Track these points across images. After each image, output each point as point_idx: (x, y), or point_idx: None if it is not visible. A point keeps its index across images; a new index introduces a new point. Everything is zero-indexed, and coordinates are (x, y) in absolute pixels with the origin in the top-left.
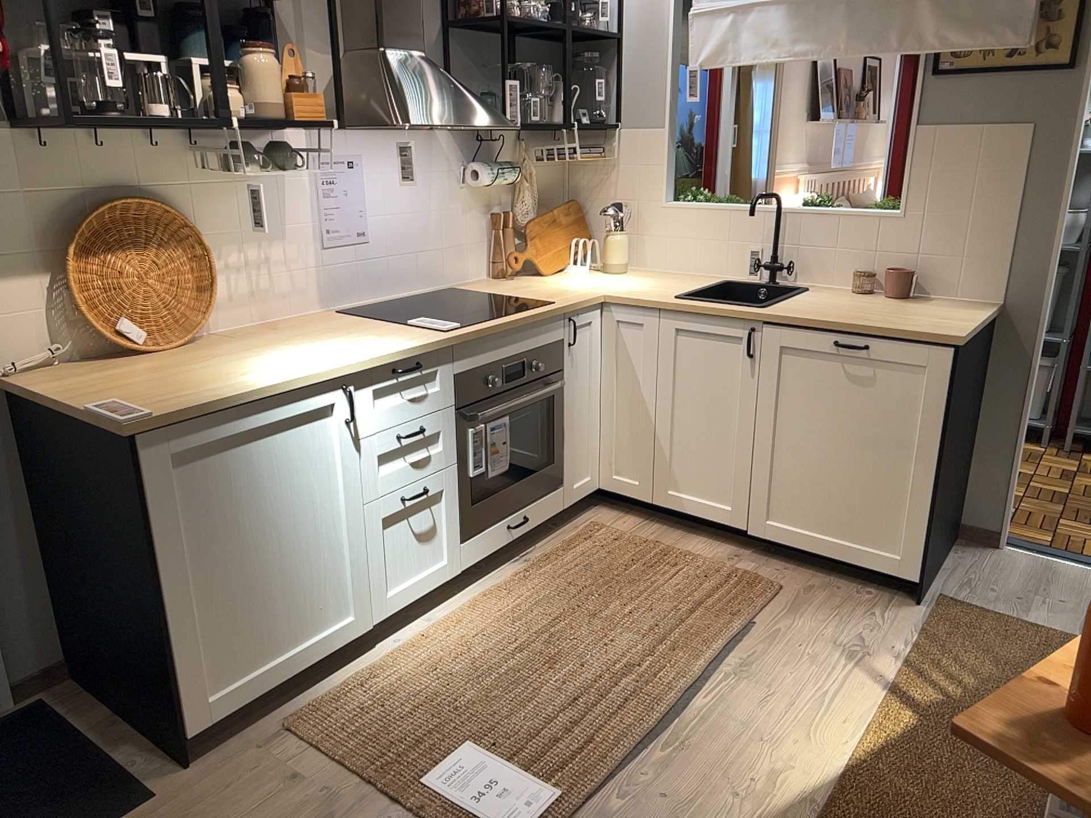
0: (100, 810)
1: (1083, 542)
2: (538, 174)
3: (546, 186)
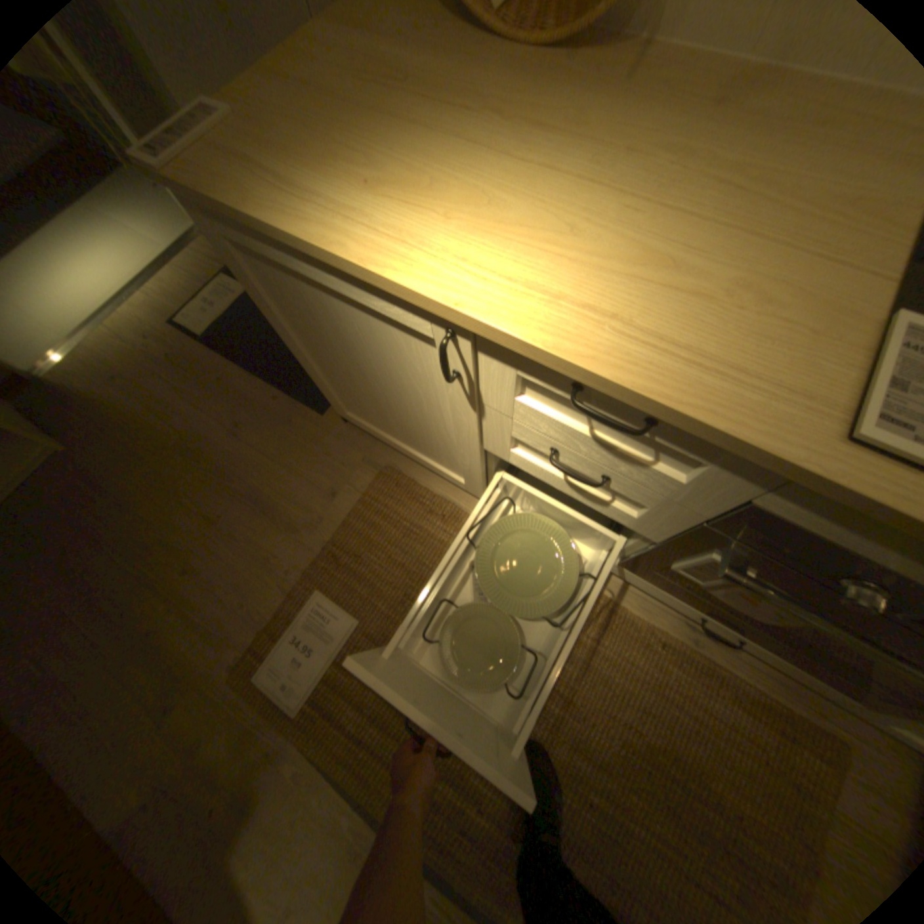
0: (310, 390)
1: None
2: None
3: None
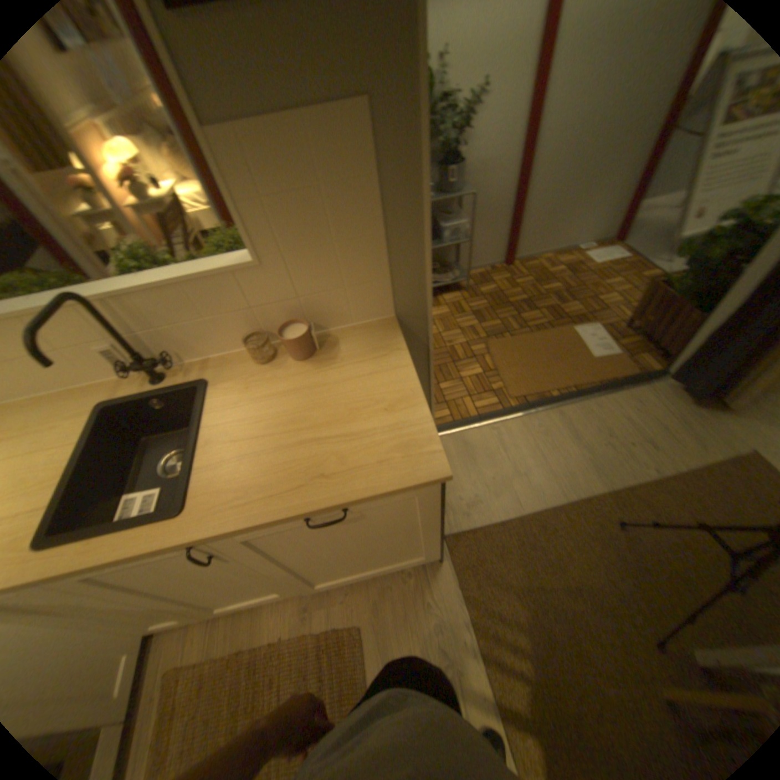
0: None
1: (459, 403)
2: None
3: None
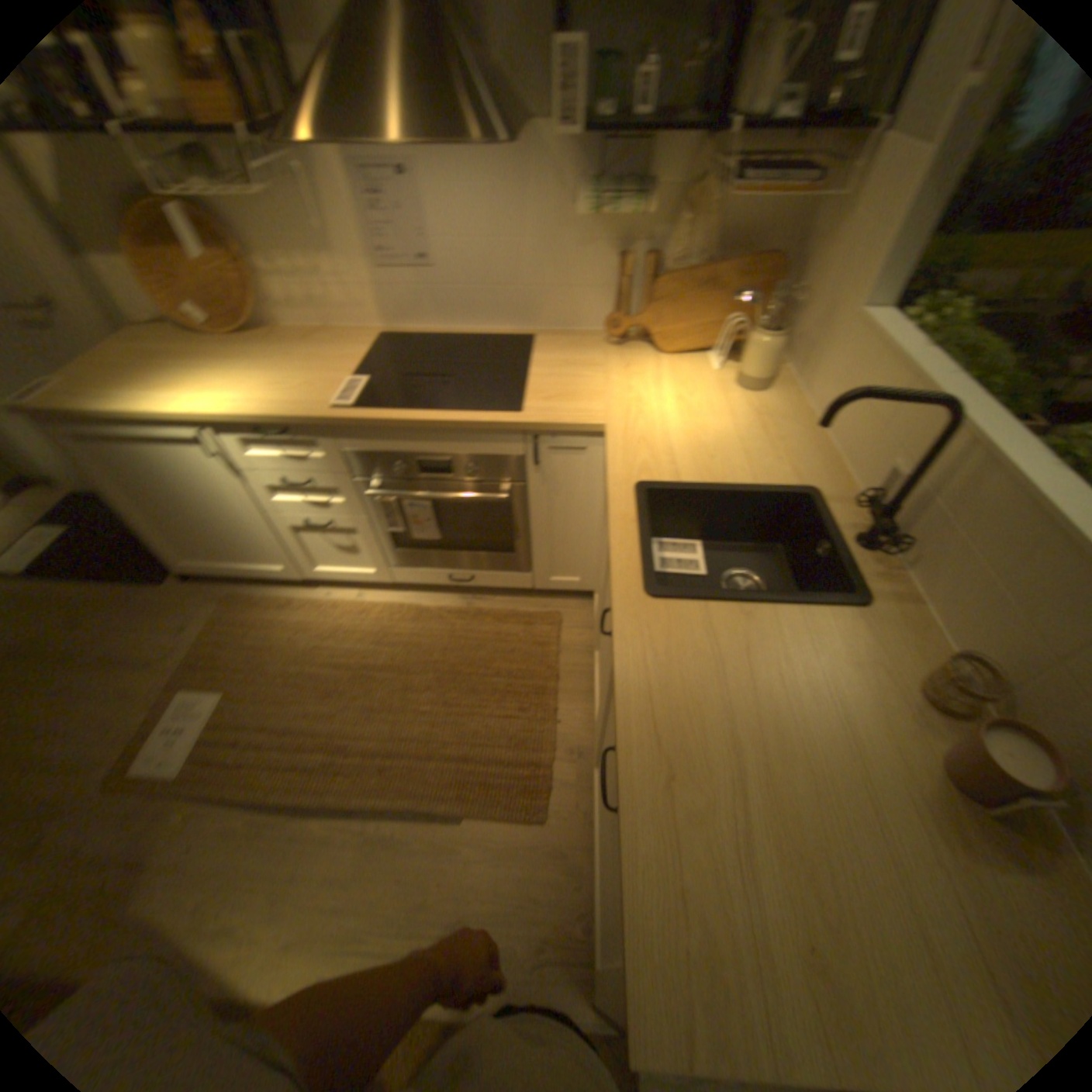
0: (138, 578)
1: None
2: (739, 198)
3: (754, 217)
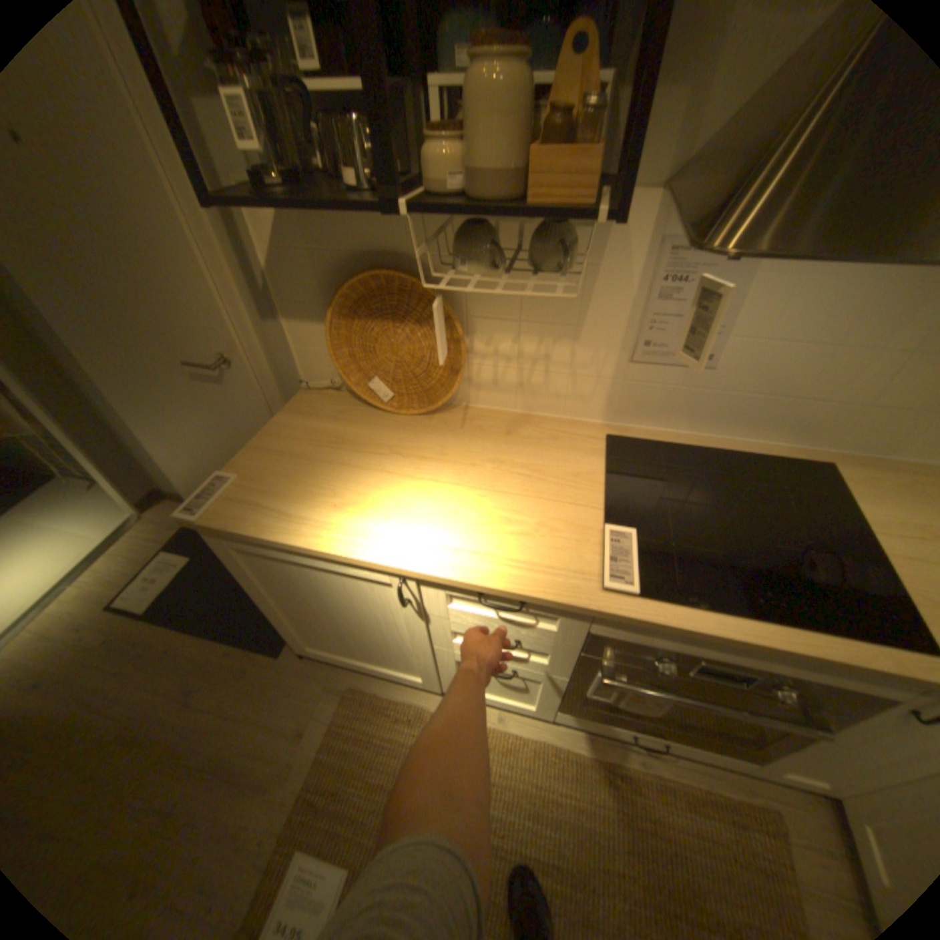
0: (263, 638)
1: None
2: None
3: None
